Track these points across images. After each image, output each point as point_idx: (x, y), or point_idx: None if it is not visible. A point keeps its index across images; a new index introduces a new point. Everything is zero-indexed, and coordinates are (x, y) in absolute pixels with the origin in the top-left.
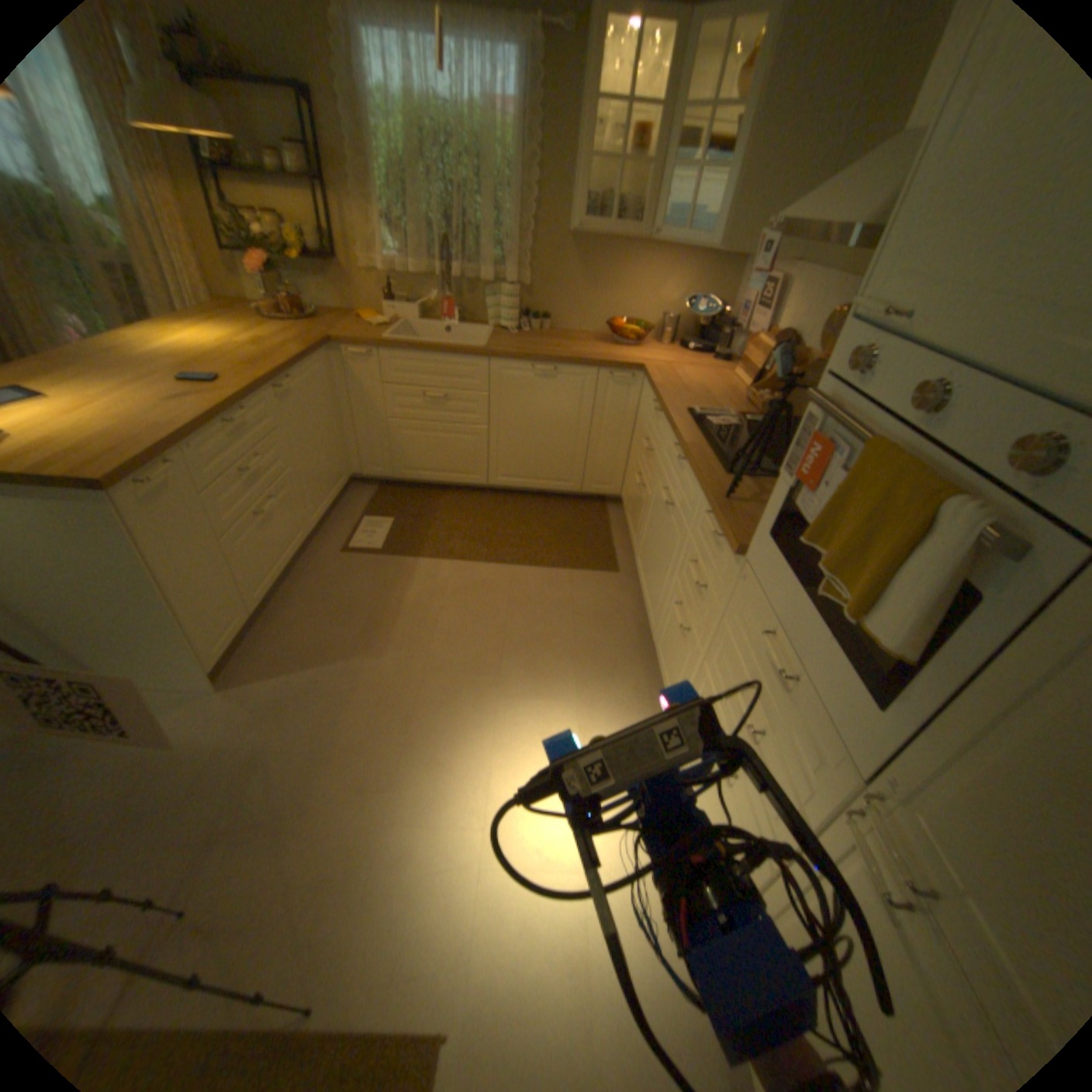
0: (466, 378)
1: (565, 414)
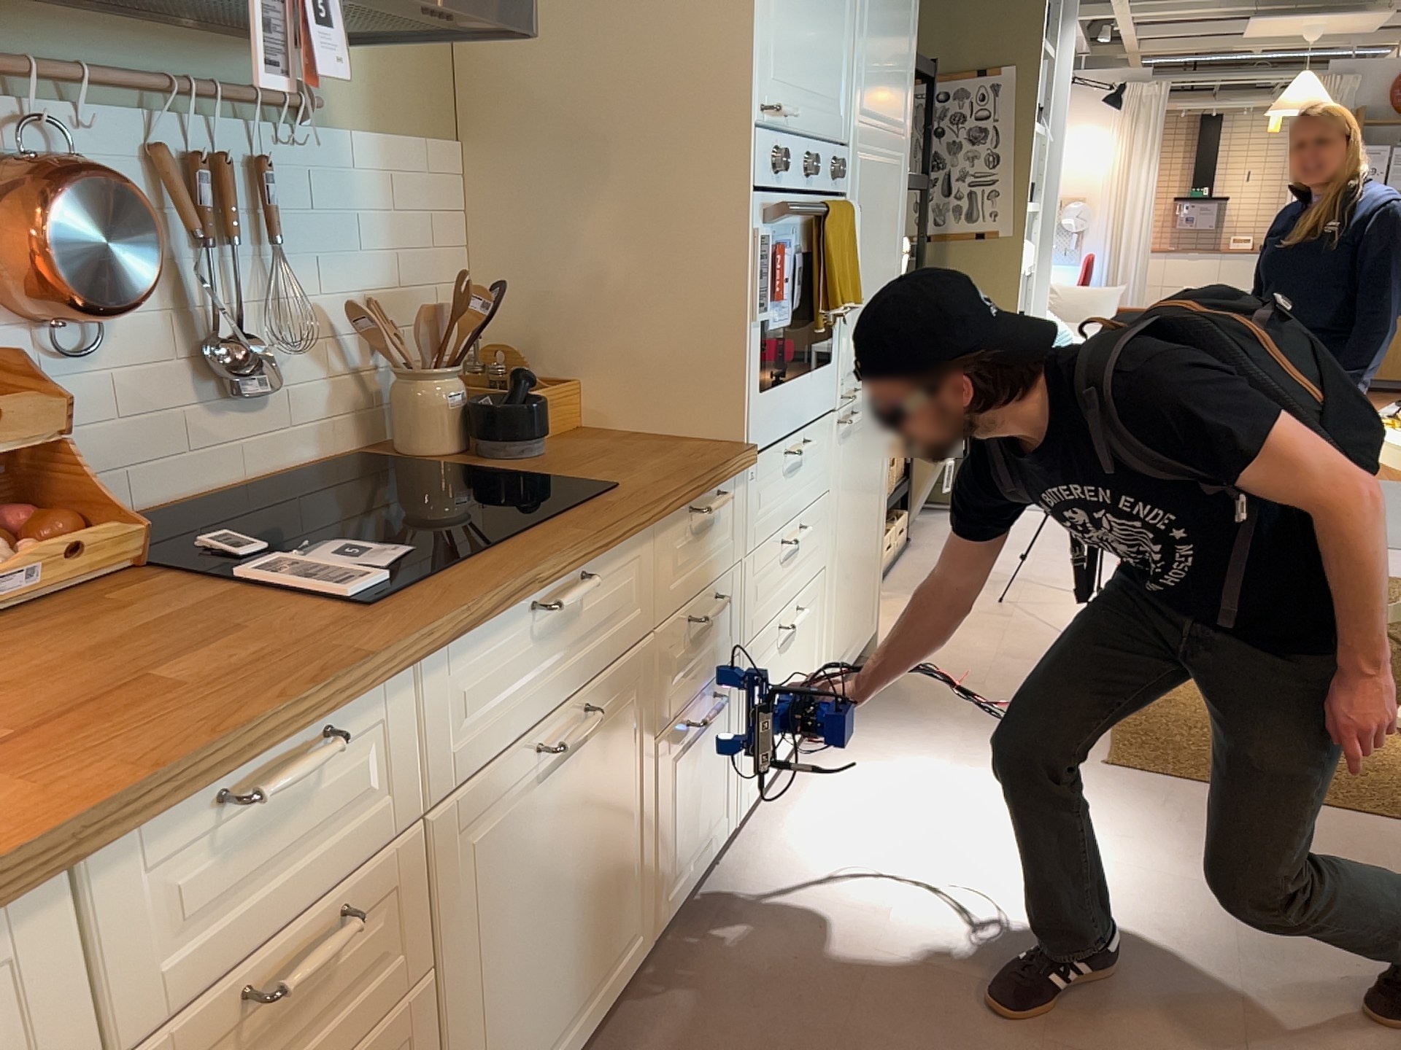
0: None
1: None
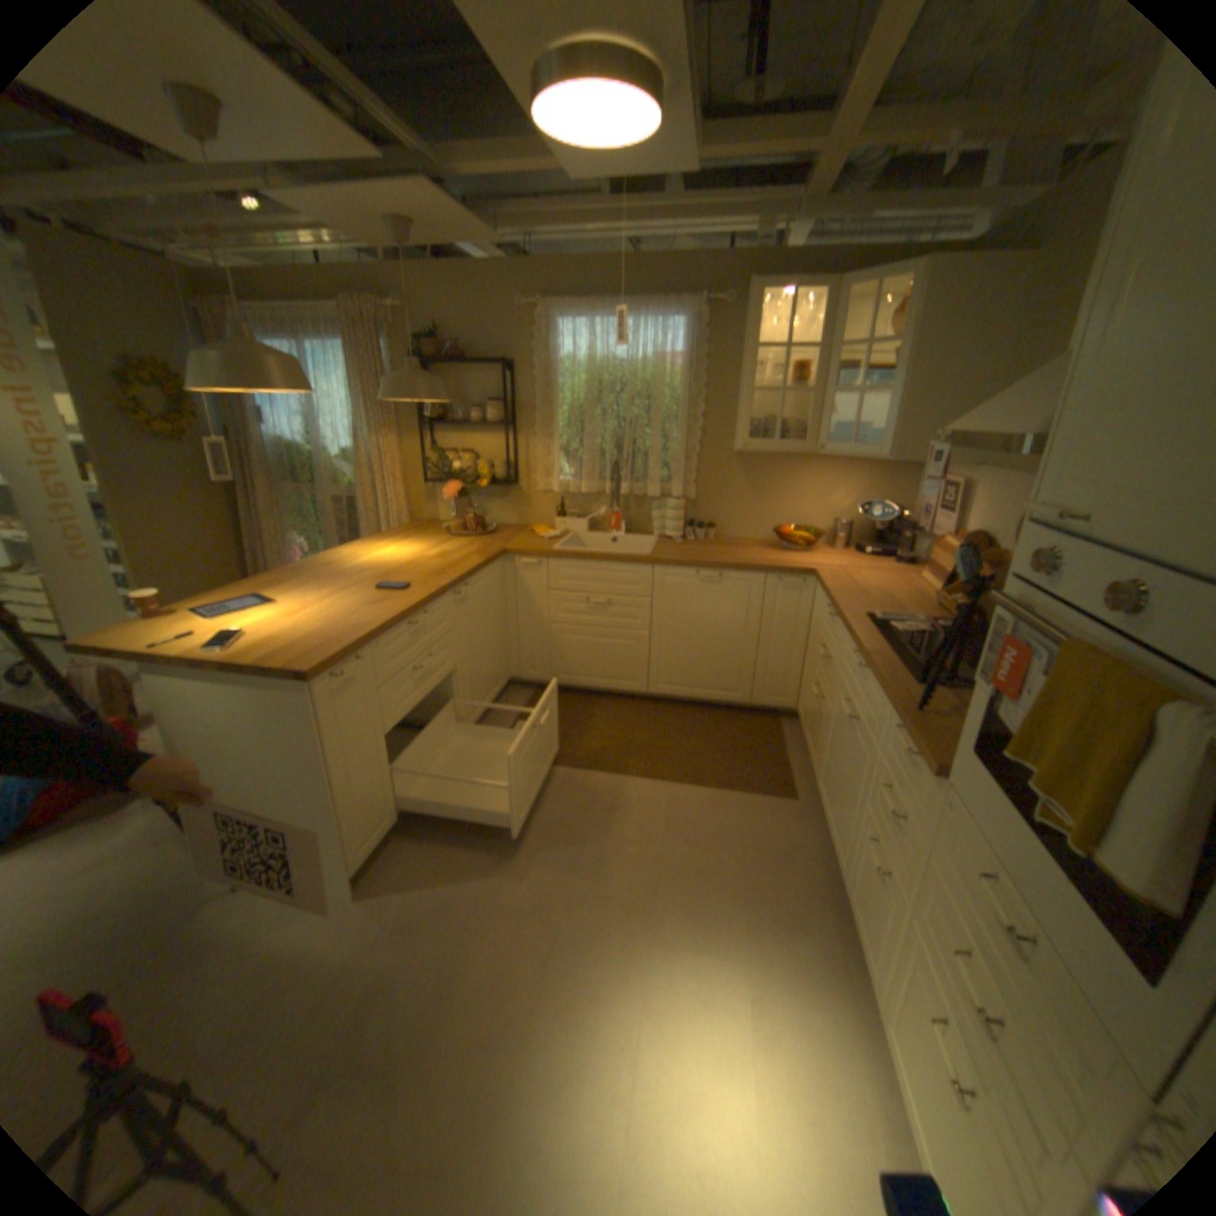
0: (629, 585)
1: (731, 619)
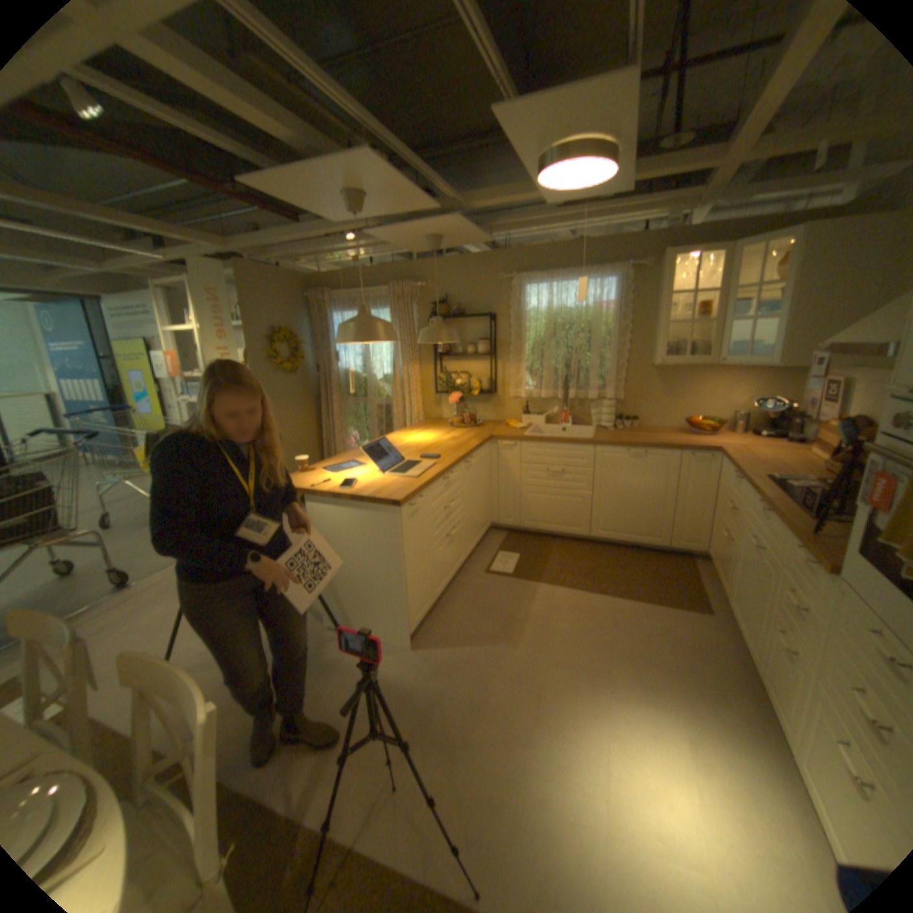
0: (578, 458)
1: (655, 483)
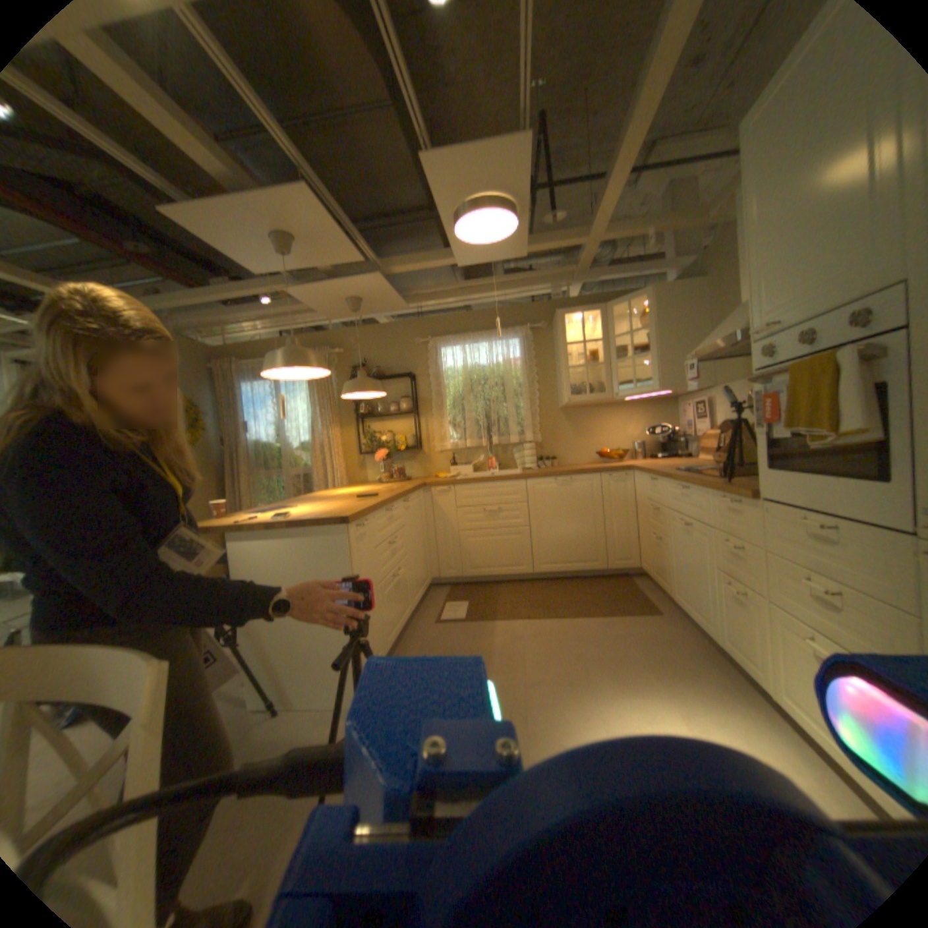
0: (510, 494)
1: (582, 507)
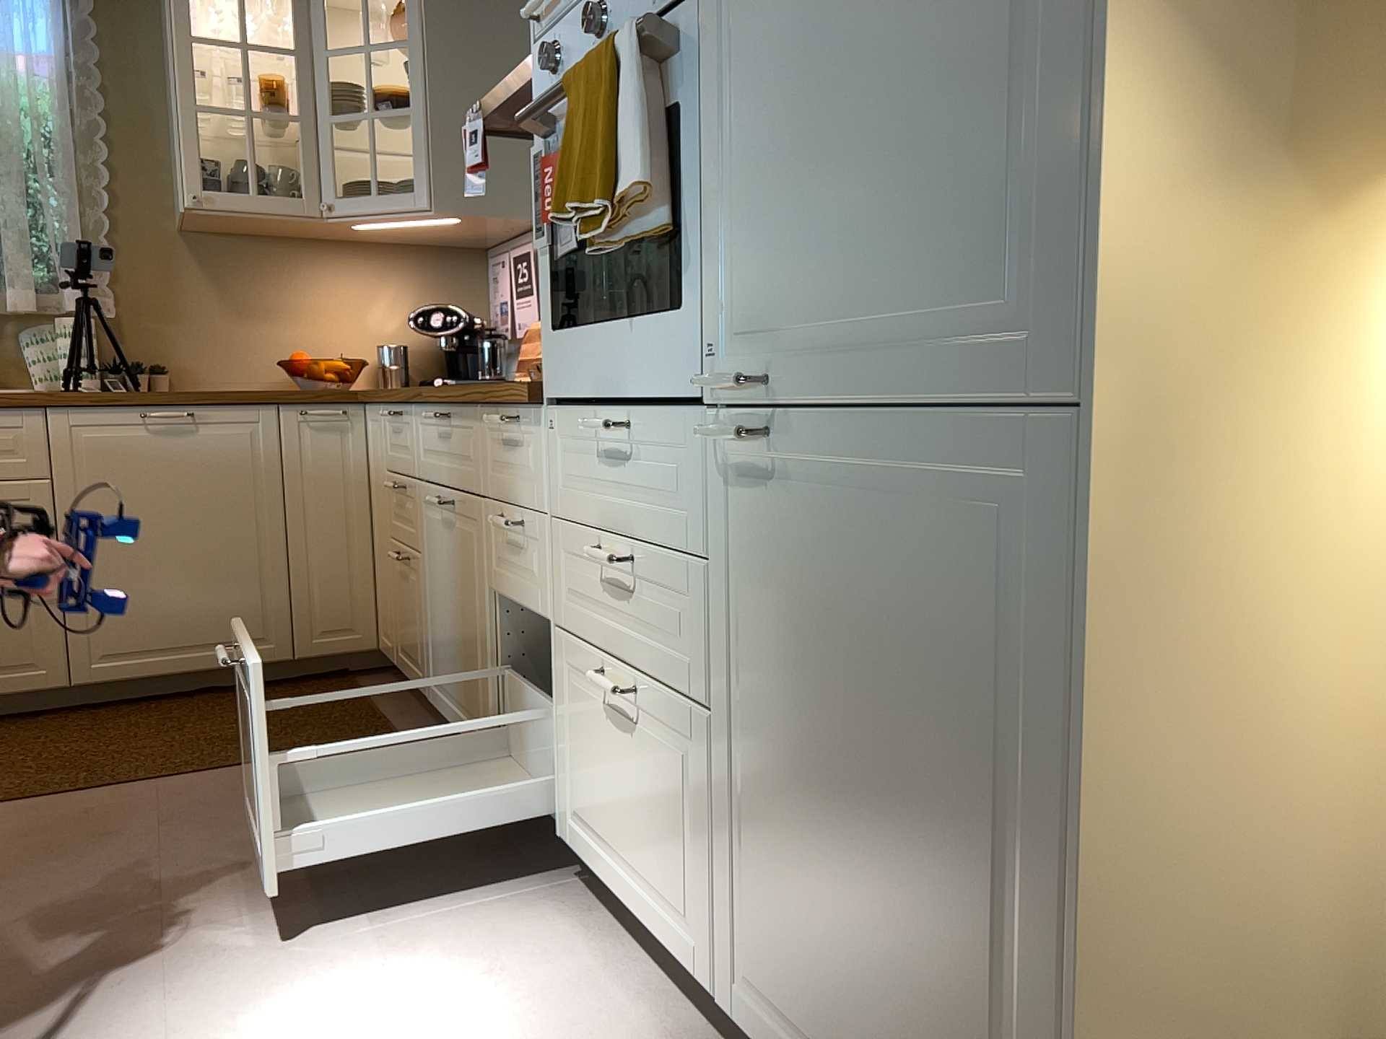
0: None
1: (227, 495)
